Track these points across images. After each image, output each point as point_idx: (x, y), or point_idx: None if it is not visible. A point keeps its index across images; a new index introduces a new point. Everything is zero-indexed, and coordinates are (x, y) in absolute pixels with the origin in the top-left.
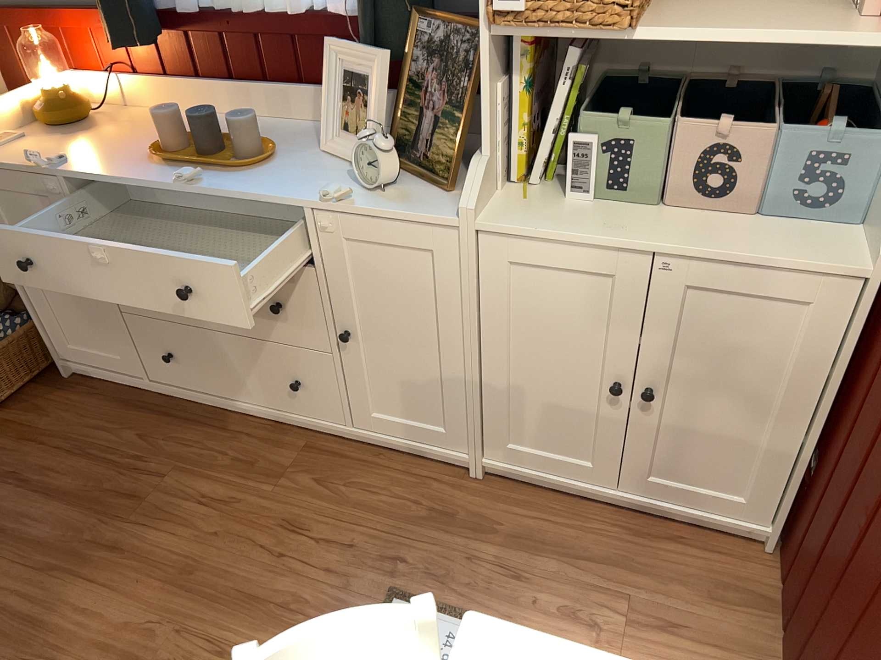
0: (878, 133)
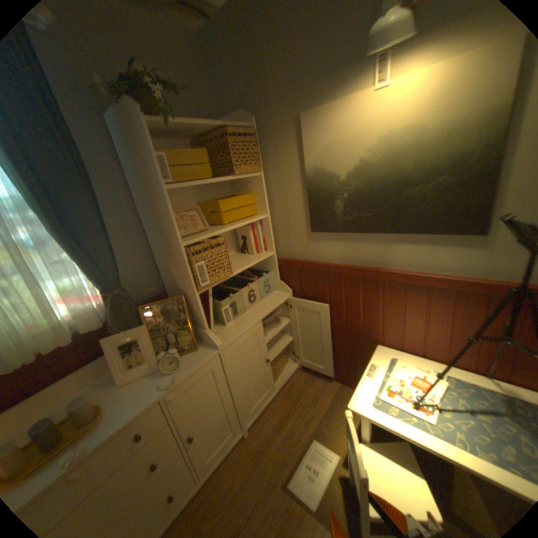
0: (269, 271)
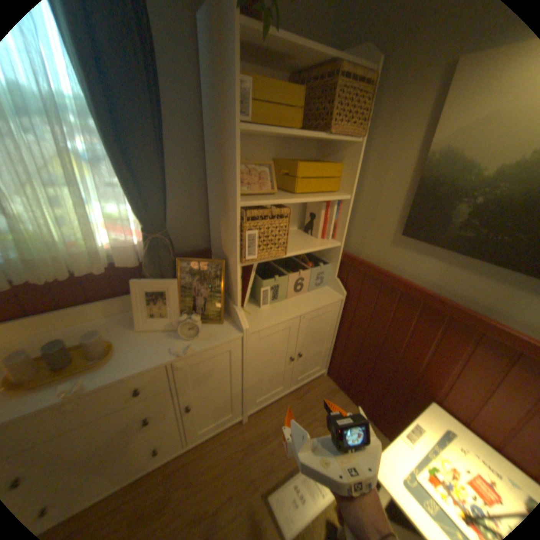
0: (327, 263)
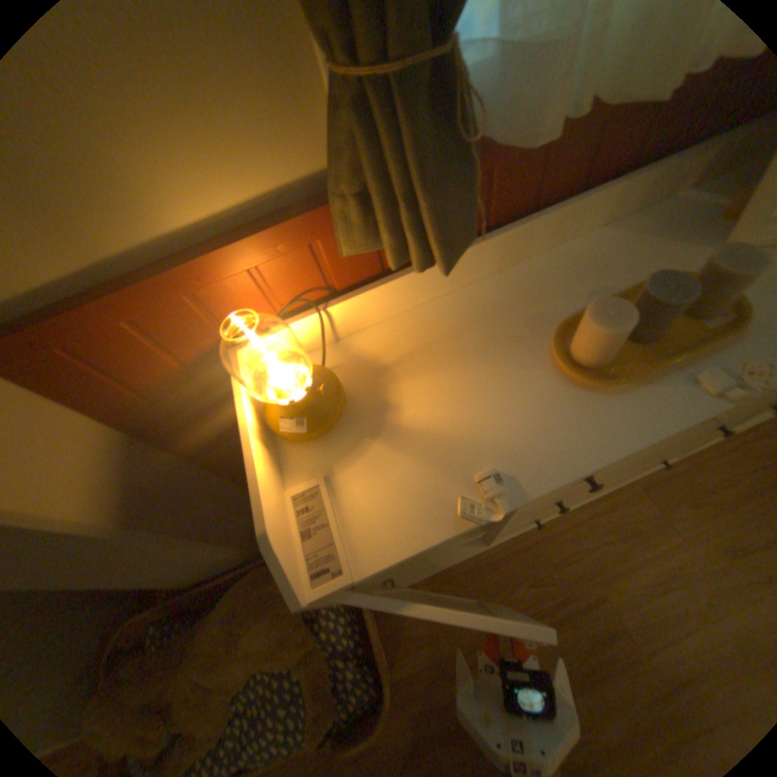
0: None
